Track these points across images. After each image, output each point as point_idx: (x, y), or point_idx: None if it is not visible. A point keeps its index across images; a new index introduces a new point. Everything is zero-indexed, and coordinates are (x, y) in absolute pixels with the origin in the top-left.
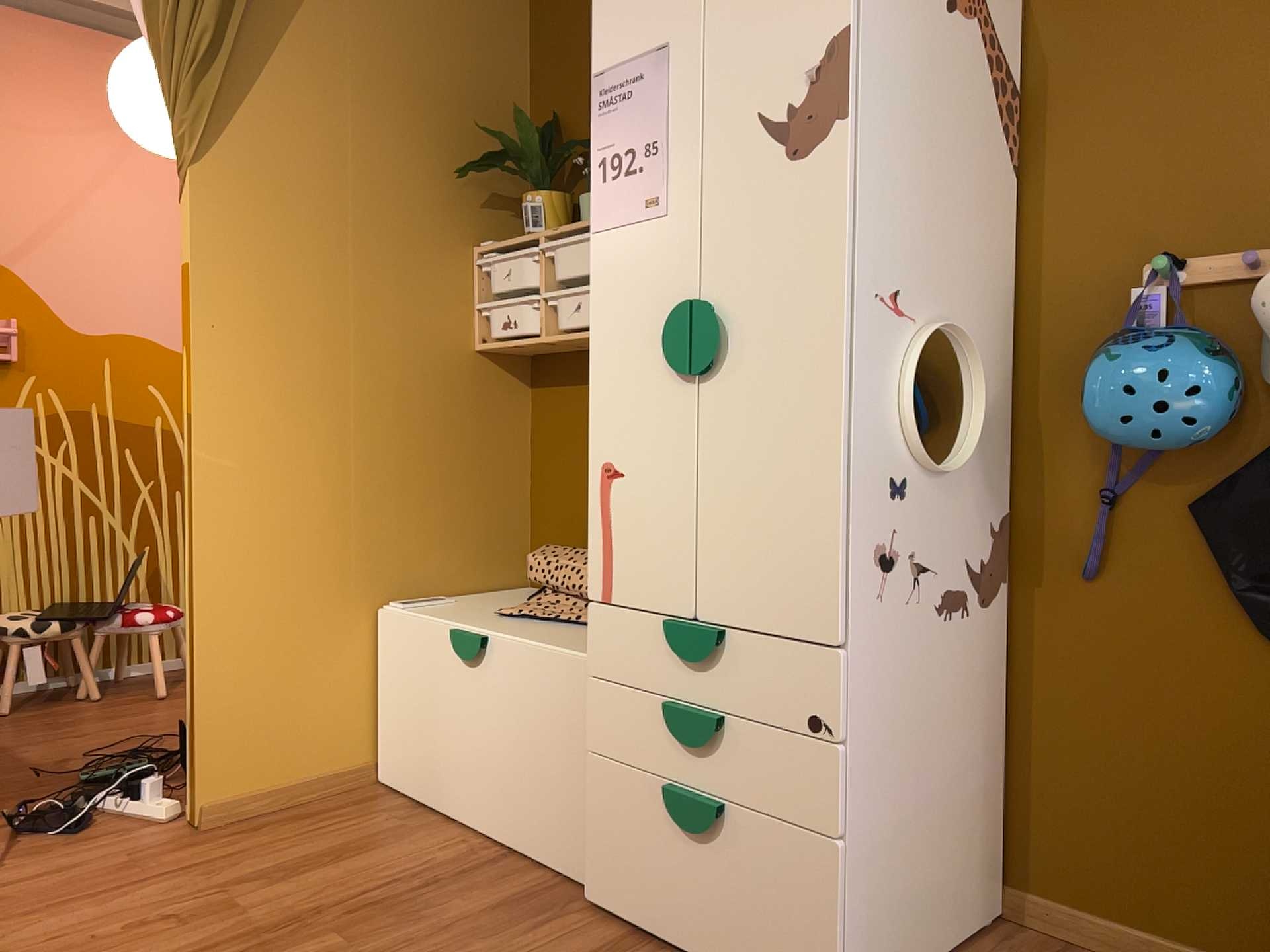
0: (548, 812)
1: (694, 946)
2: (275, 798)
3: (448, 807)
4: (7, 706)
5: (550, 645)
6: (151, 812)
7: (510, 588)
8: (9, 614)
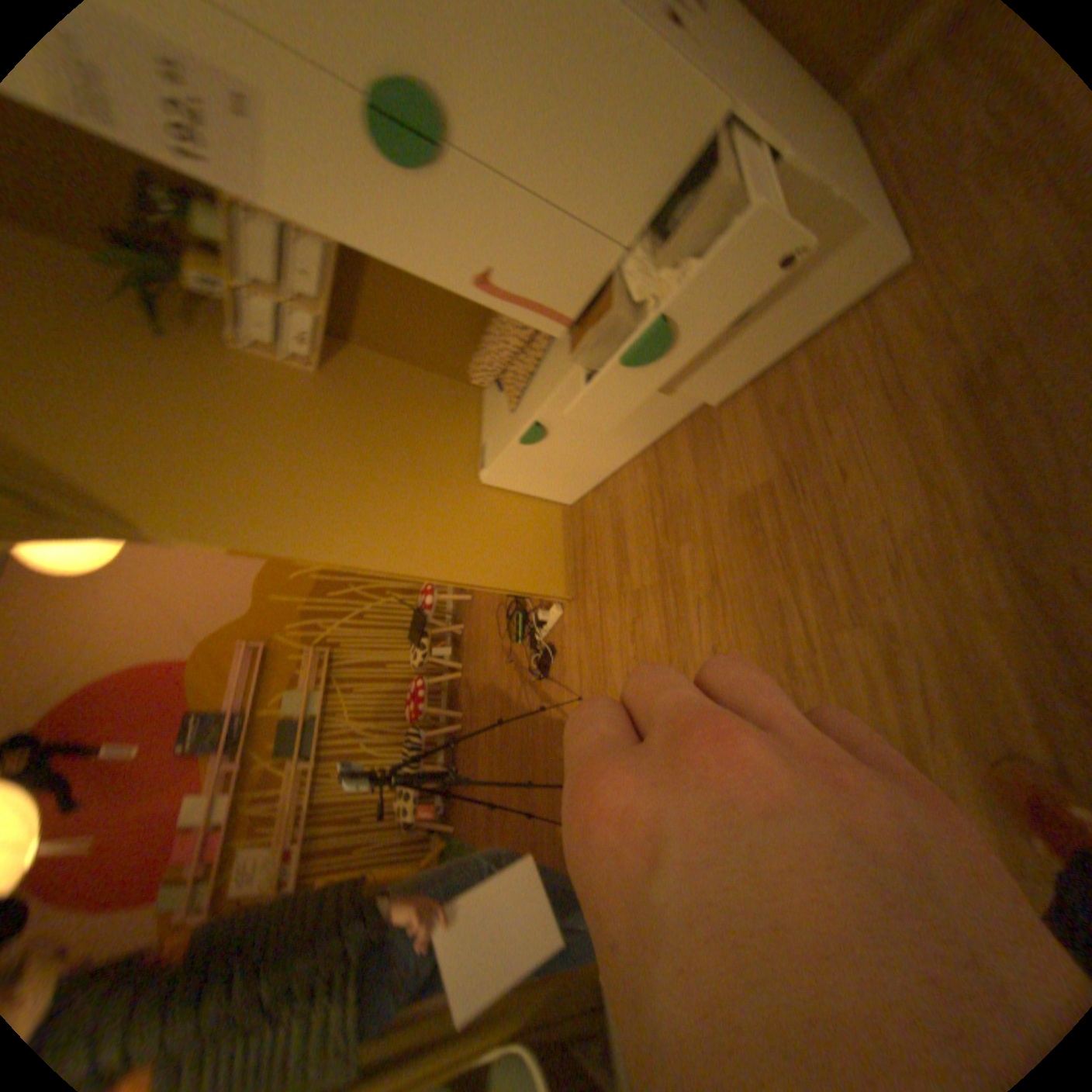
0: (651, 411)
1: (791, 341)
2: (567, 557)
3: (608, 469)
4: (459, 665)
5: (560, 378)
6: (553, 615)
7: (480, 400)
8: (410, 659)
